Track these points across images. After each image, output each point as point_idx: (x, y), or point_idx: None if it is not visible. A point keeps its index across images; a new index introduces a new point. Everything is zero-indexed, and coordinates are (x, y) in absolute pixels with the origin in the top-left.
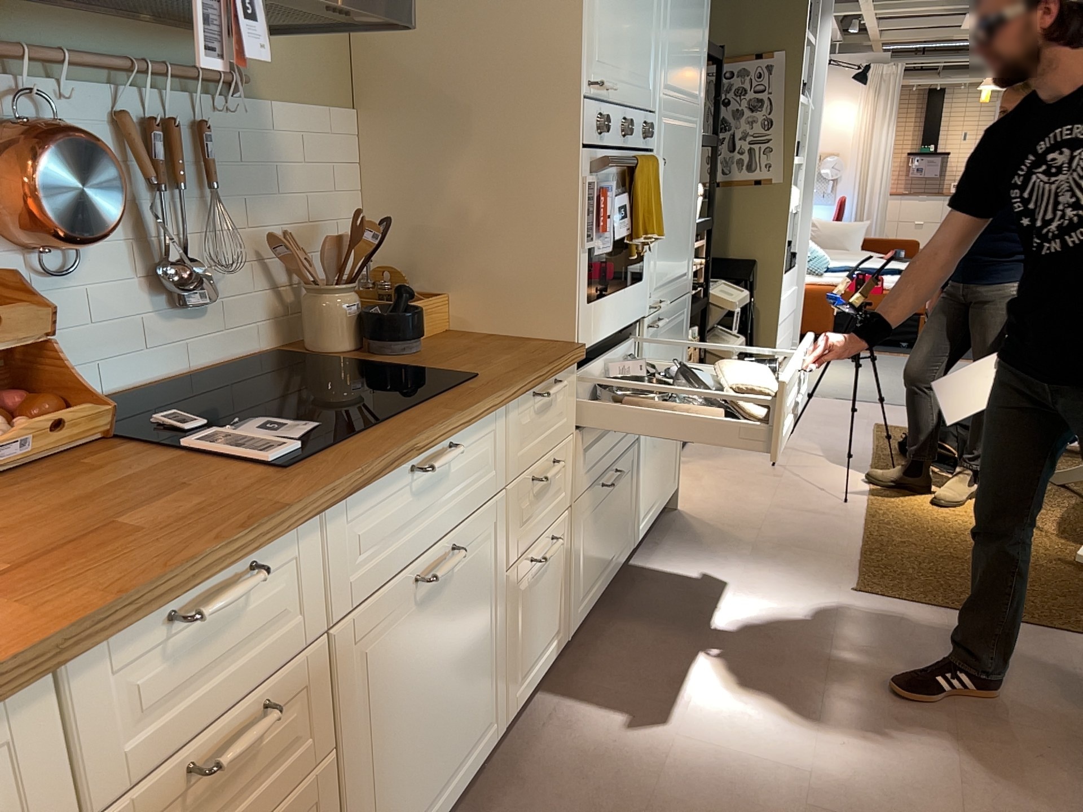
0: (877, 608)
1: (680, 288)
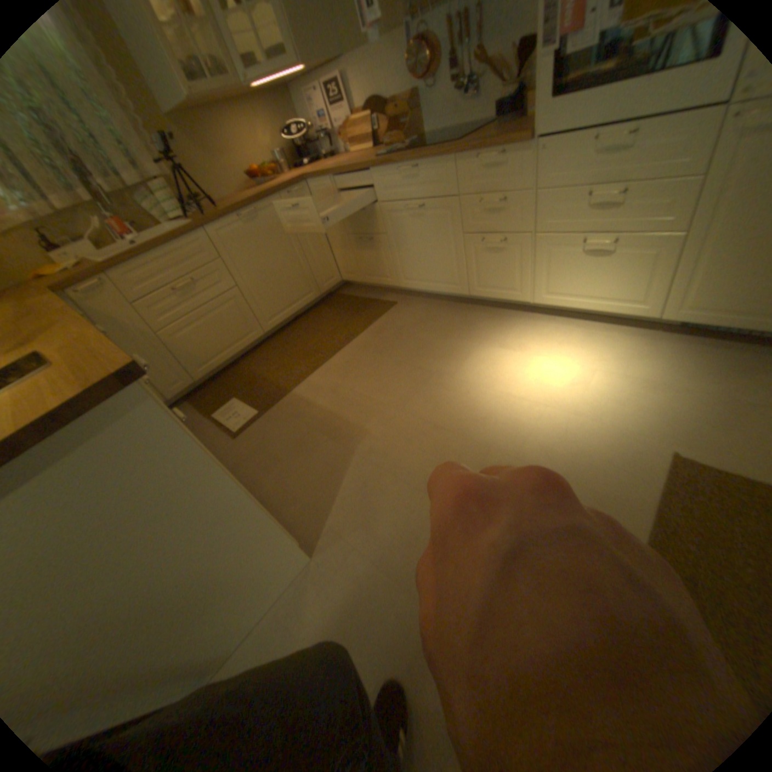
0: (639, 460)
1: None
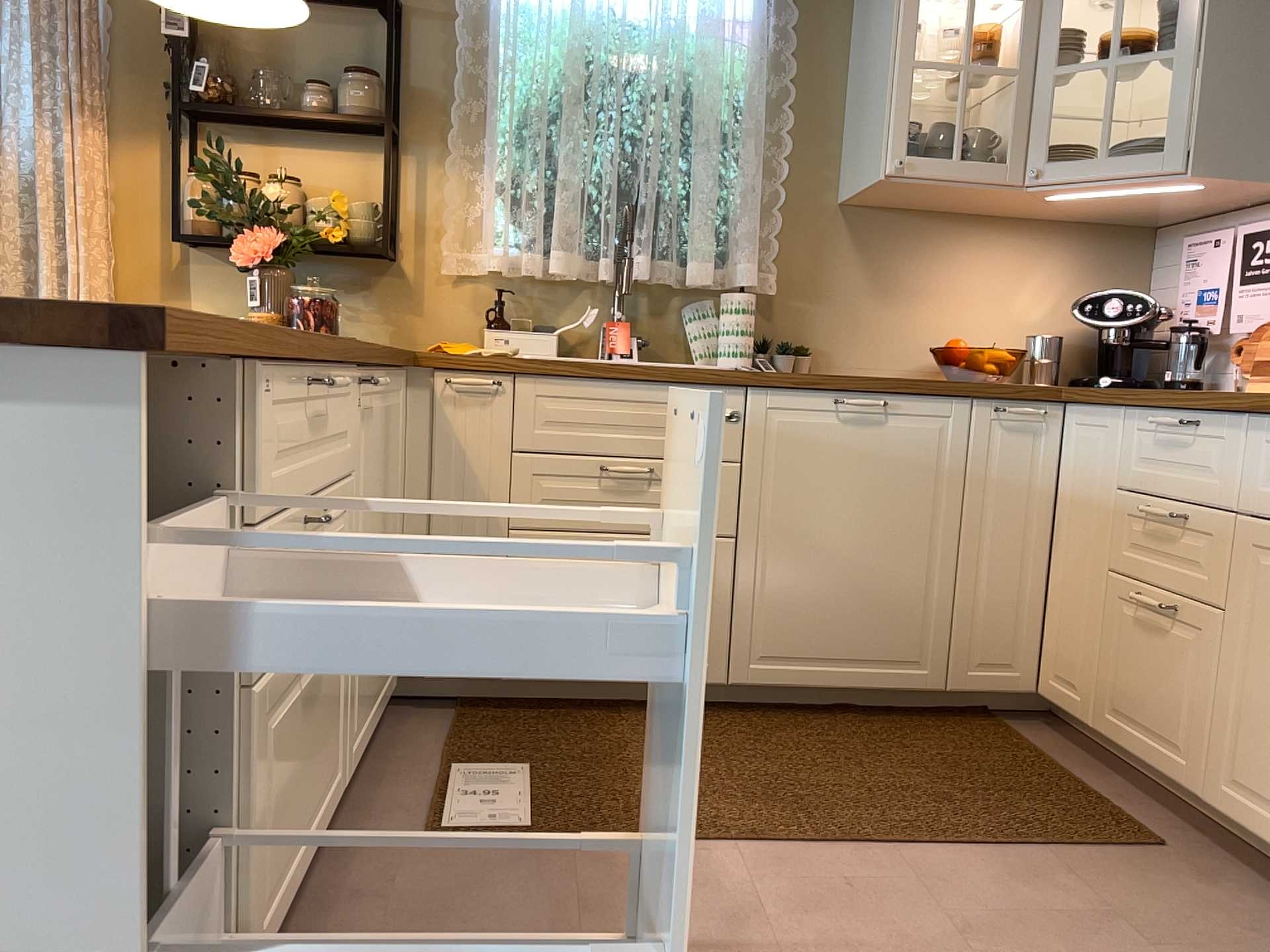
0: None
1: None
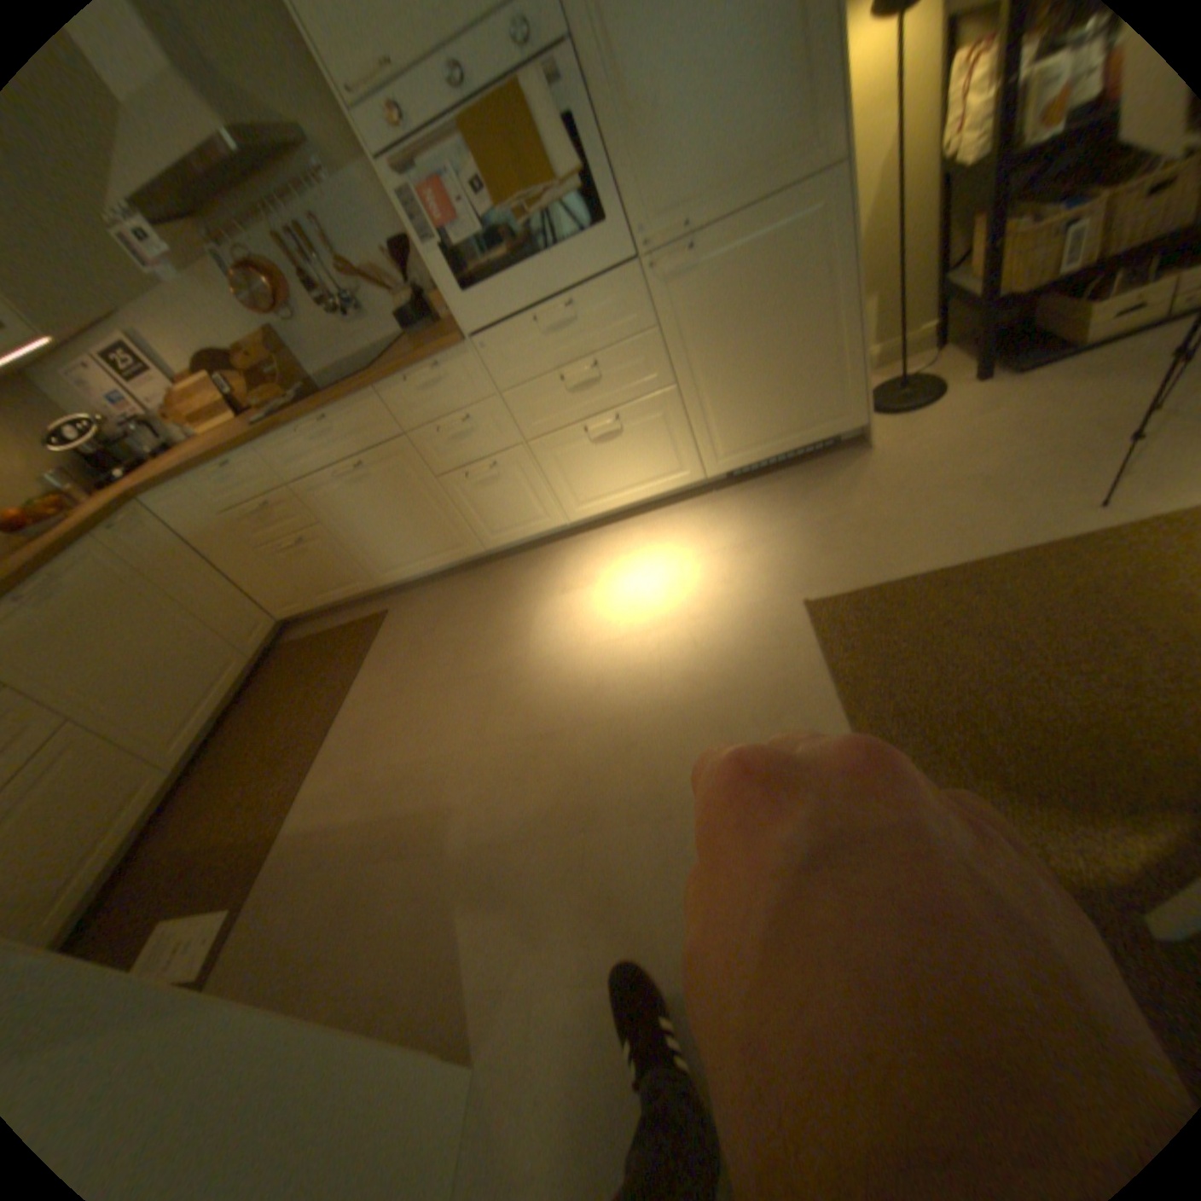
0: (782, 628)
1: (782, 171)
